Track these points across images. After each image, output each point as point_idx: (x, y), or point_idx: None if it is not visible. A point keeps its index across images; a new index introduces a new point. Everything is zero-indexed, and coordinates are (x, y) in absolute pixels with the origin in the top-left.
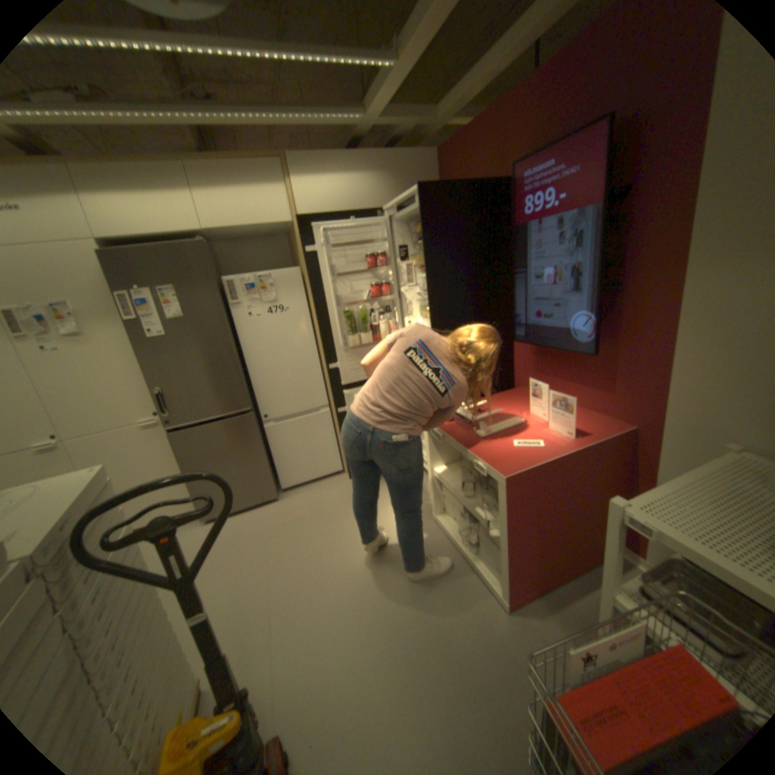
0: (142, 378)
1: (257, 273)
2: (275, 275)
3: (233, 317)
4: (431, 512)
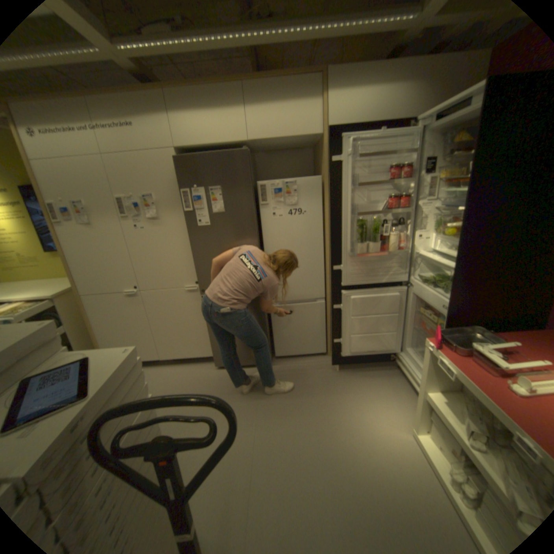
0: (192, 255)
1: (285, 180)
2: (300, 182)
3: (261, 215)
4: (416, 433)
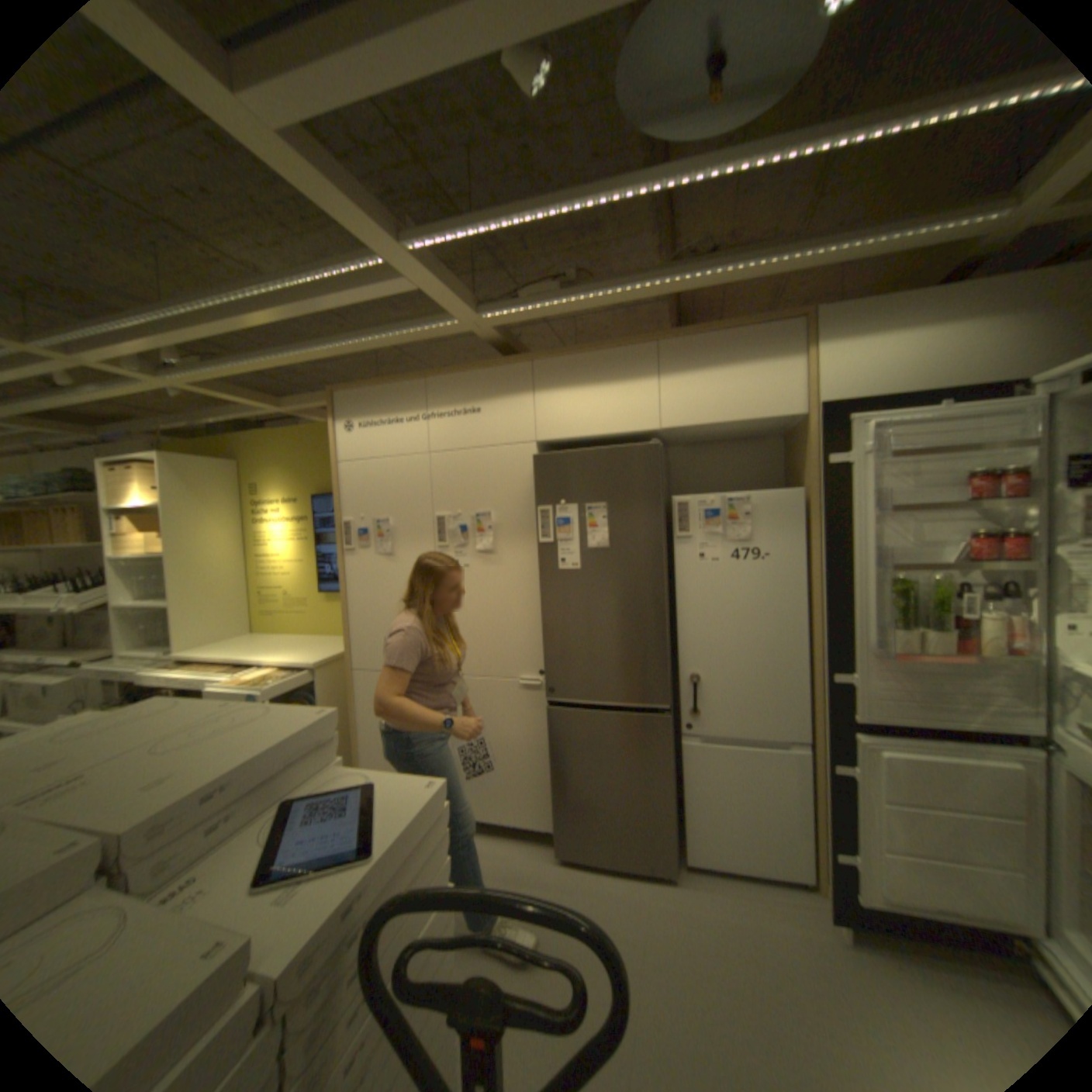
0: (540, 620)
1: (728, 494)
2: (758, 498)
3: (675, 557)
4: None
